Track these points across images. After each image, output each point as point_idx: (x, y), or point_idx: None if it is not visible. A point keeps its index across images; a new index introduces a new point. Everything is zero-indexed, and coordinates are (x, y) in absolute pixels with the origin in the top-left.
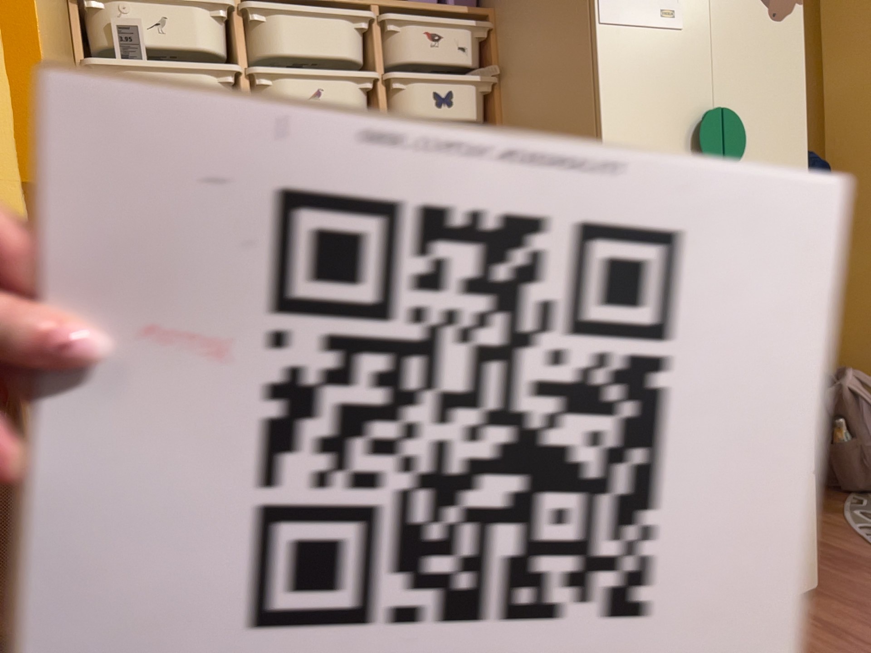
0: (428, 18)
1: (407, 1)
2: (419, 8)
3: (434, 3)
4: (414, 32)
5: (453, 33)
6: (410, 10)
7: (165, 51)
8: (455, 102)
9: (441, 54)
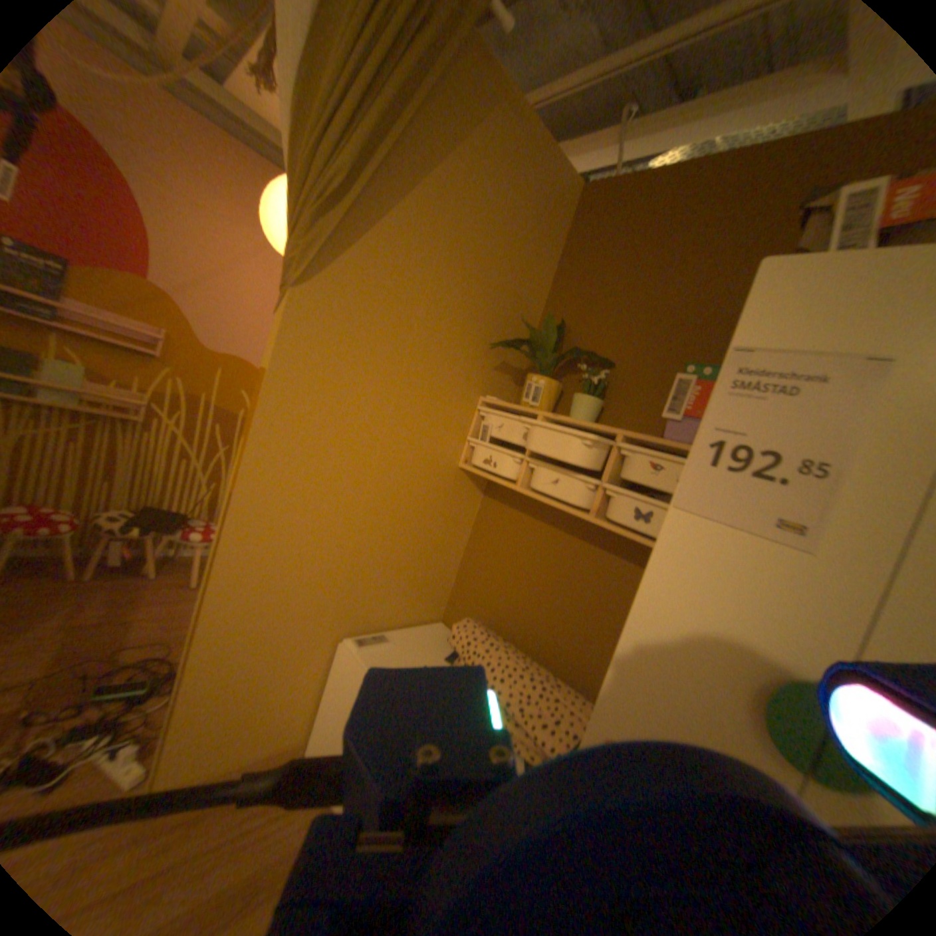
0: (652, 452)
1: (648, 436)
2: (659, 443)
3: (672, 441)
4: (640, 460)
5: (676, 469)
6: (643, 443)
7: (501, 439)
8: (657, 522)
9: (657, 482)
